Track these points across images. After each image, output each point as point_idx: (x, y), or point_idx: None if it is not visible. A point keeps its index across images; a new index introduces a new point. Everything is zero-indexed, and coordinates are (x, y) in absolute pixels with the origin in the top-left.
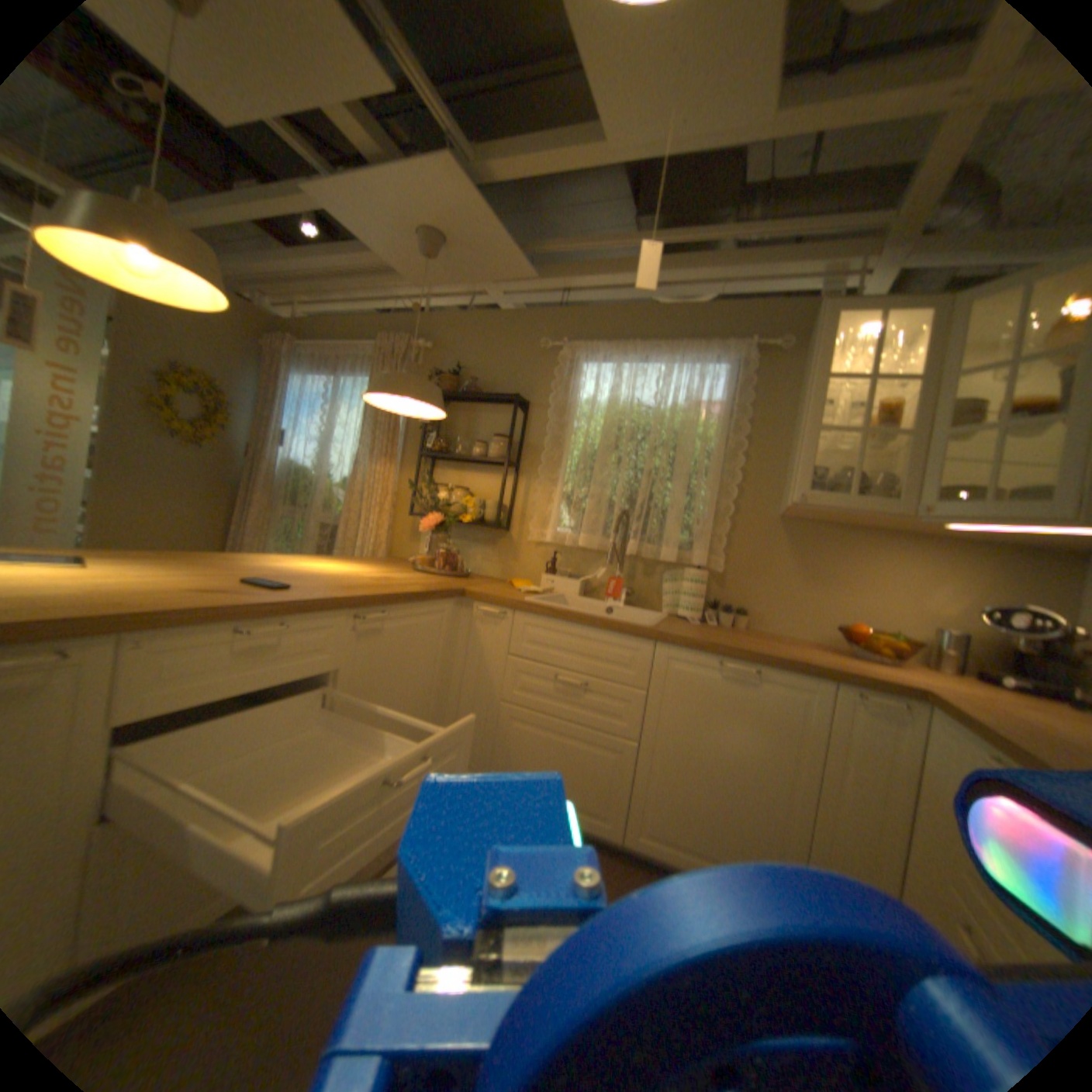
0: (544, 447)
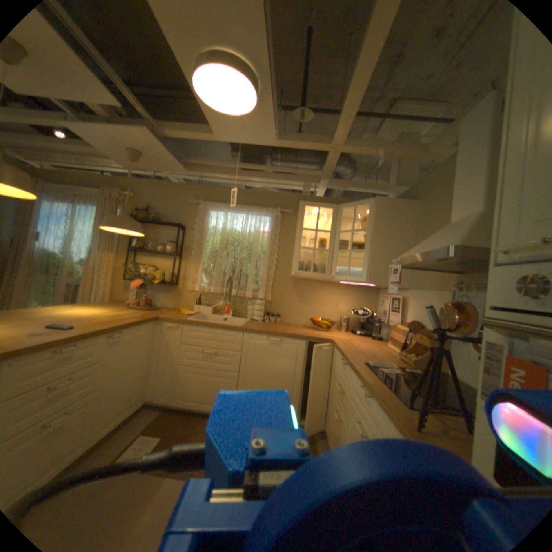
0: (193, 247)
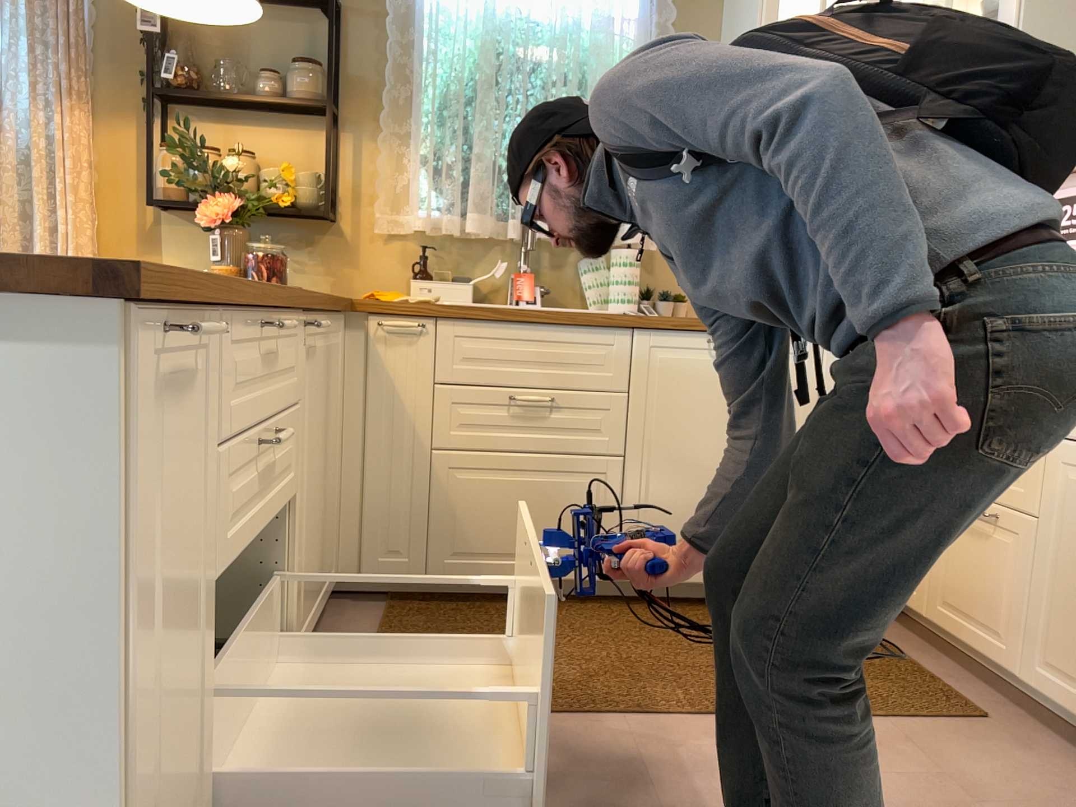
0: (378, 81)
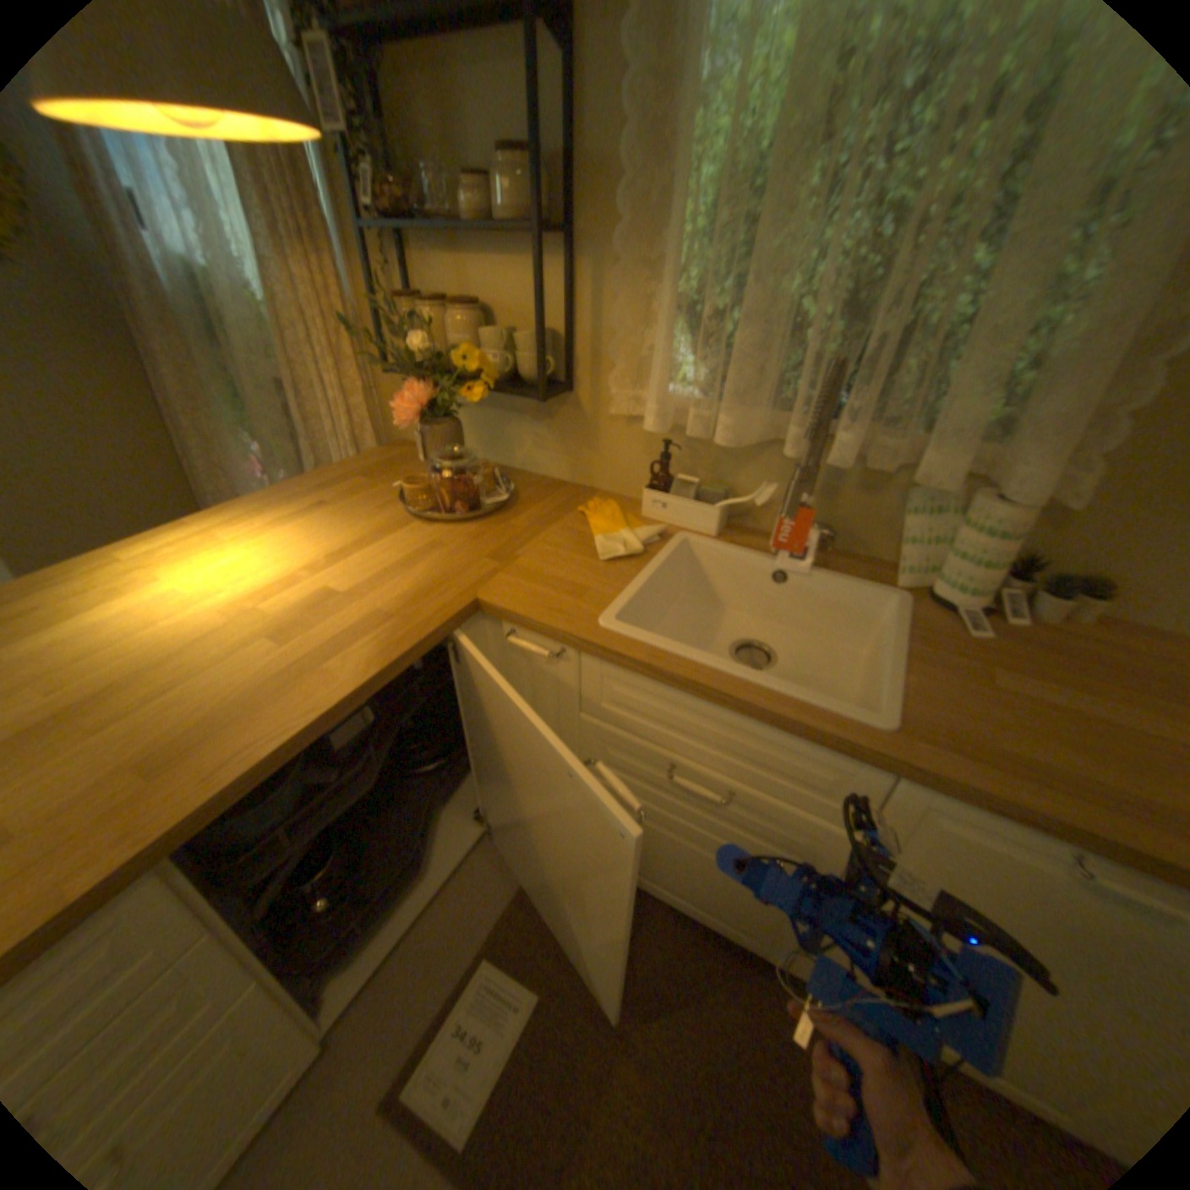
0: (624, 159)
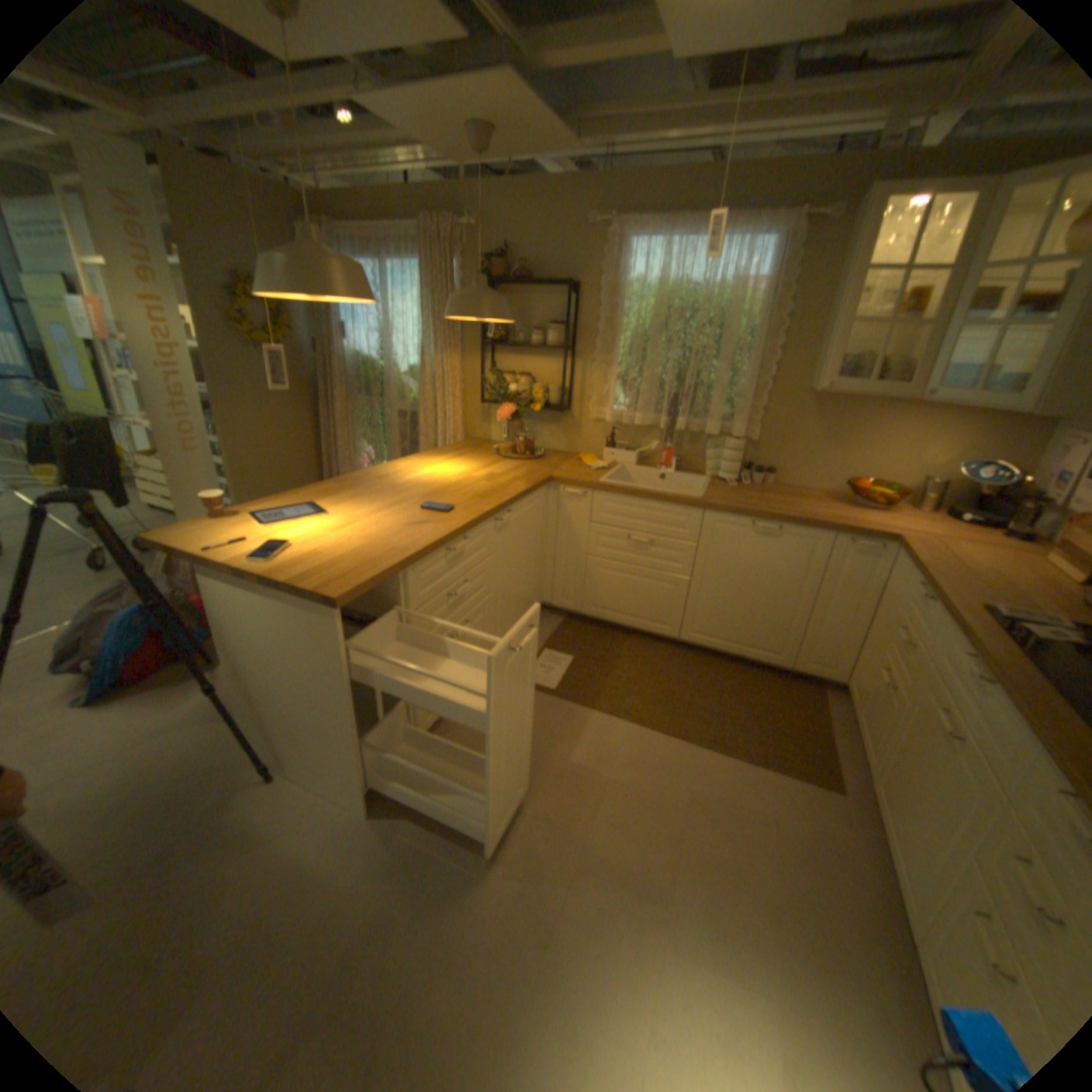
0: (596, 329)
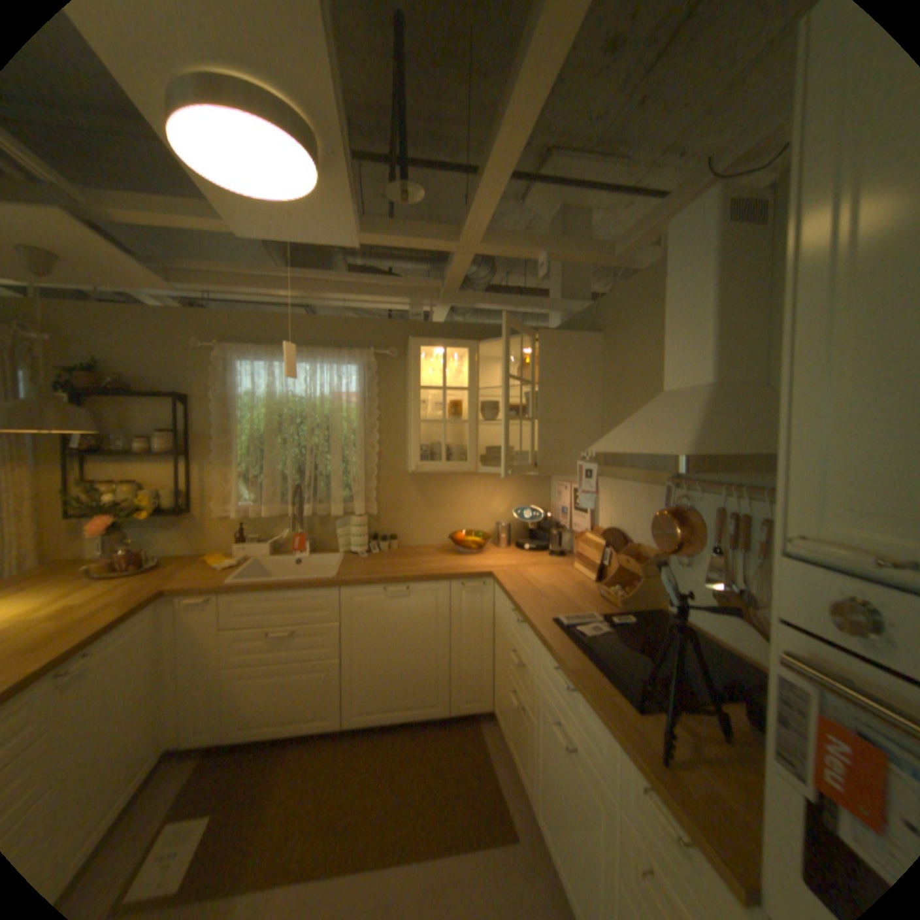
0: (211, 434)
